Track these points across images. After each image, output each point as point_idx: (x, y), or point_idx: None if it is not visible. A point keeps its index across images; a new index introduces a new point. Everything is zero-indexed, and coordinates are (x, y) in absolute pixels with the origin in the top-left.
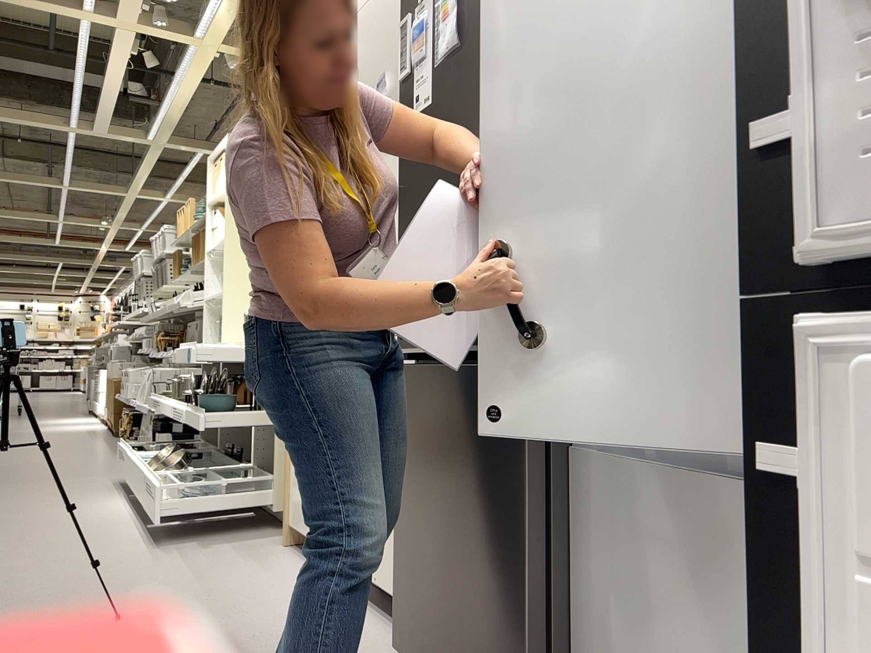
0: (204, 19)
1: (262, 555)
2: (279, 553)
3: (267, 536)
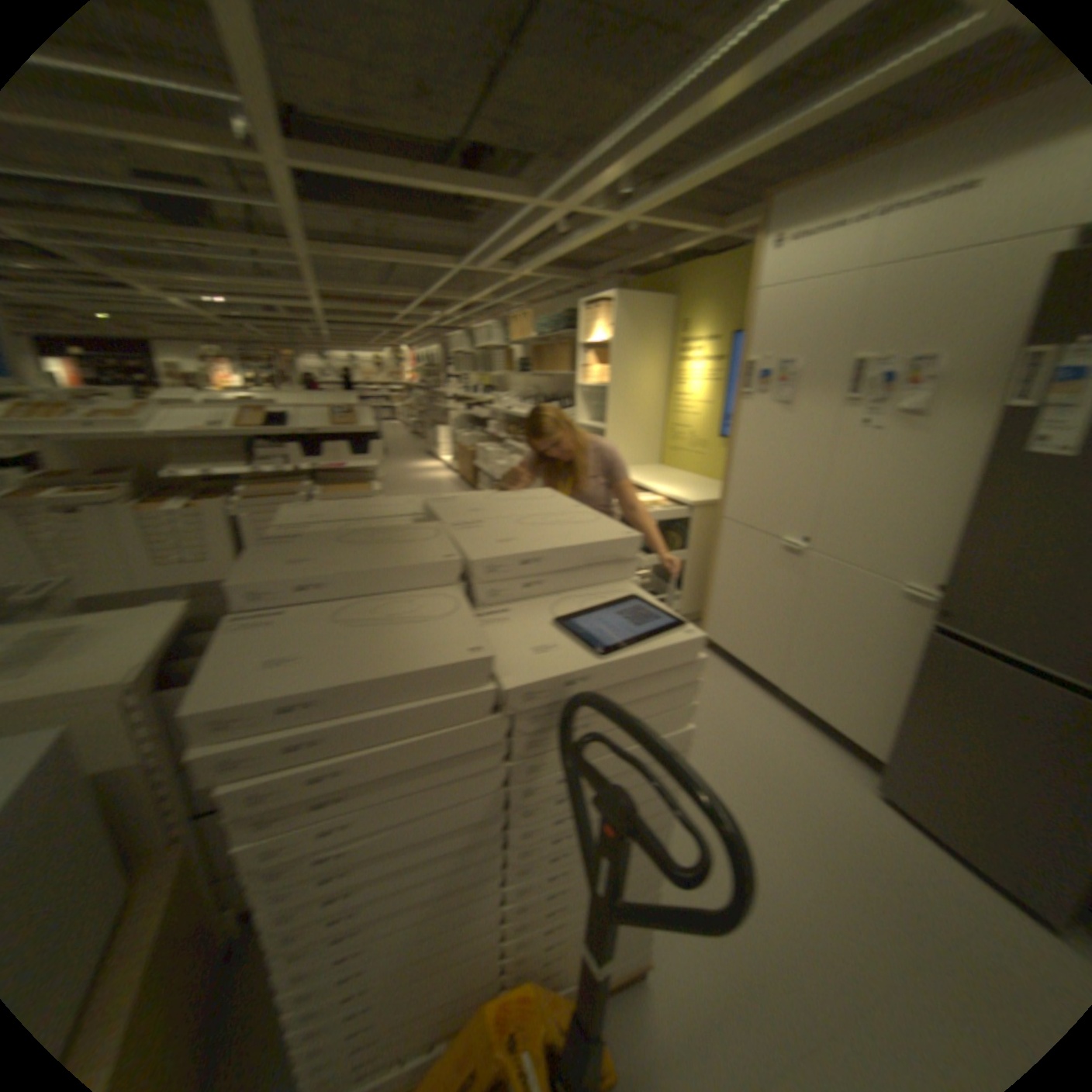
0: (638, 202)
1: None
2: None
3: None
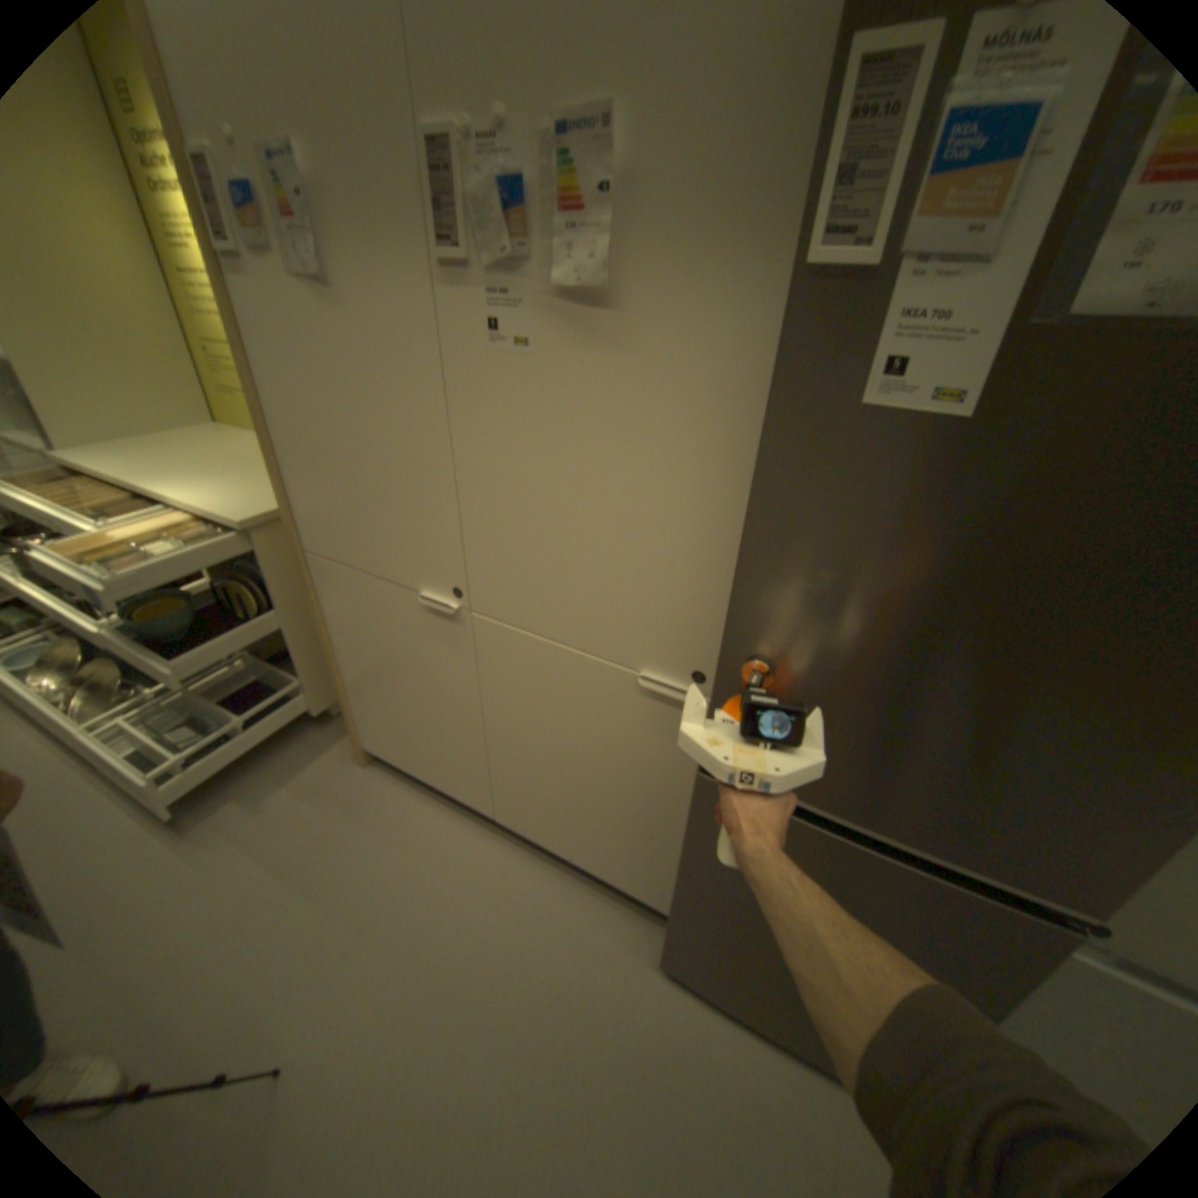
0: None
1: (348, 796)
2: (368, 785)
3: (322, 747)
